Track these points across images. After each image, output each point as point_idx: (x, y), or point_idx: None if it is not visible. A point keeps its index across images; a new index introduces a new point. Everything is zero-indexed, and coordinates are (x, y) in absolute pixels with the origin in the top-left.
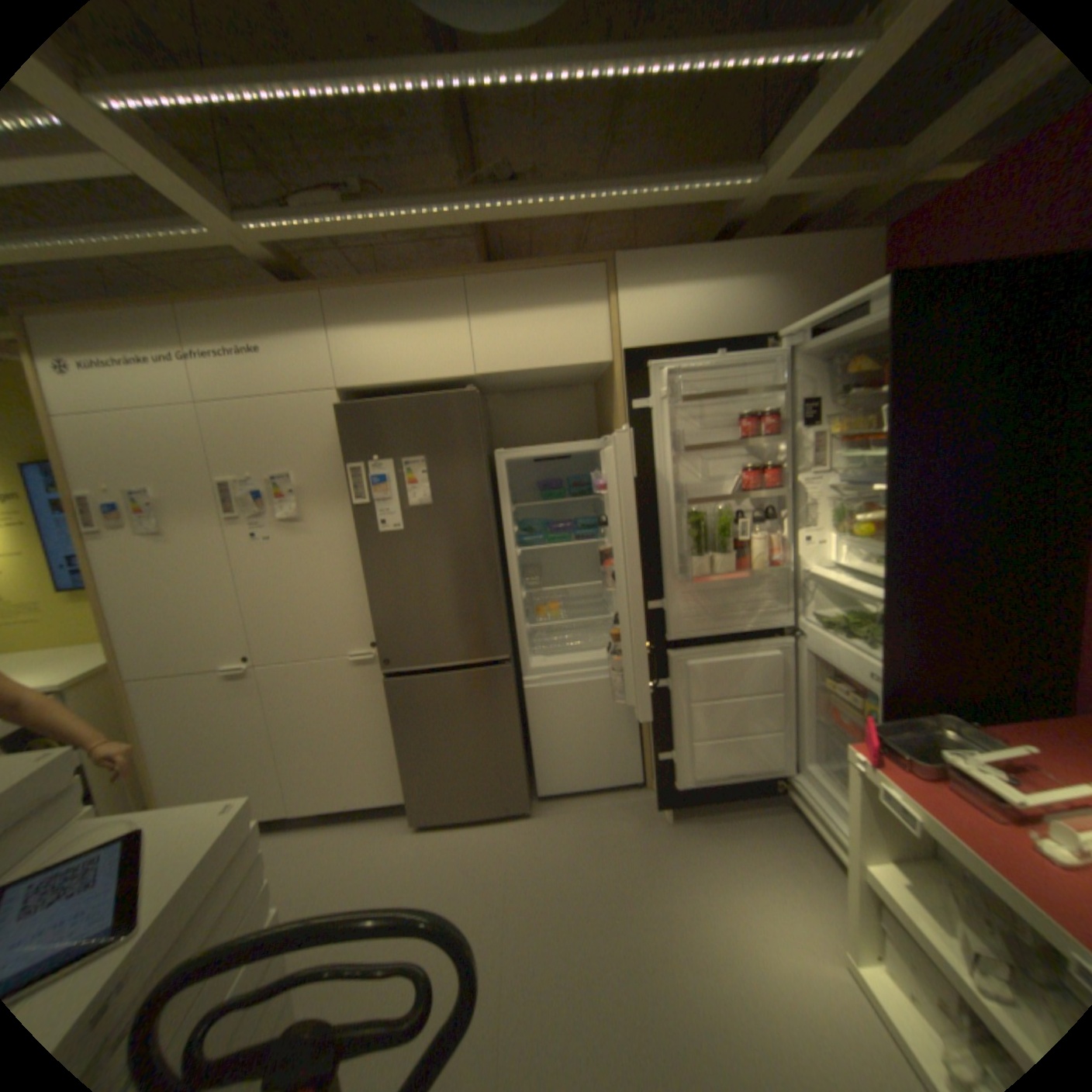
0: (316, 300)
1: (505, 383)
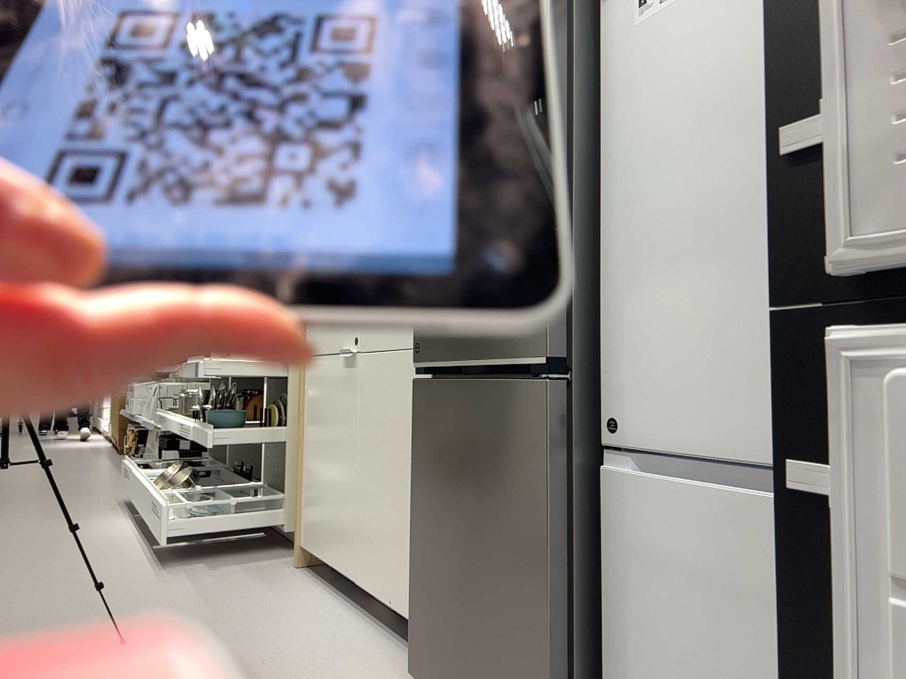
0: None
1: None
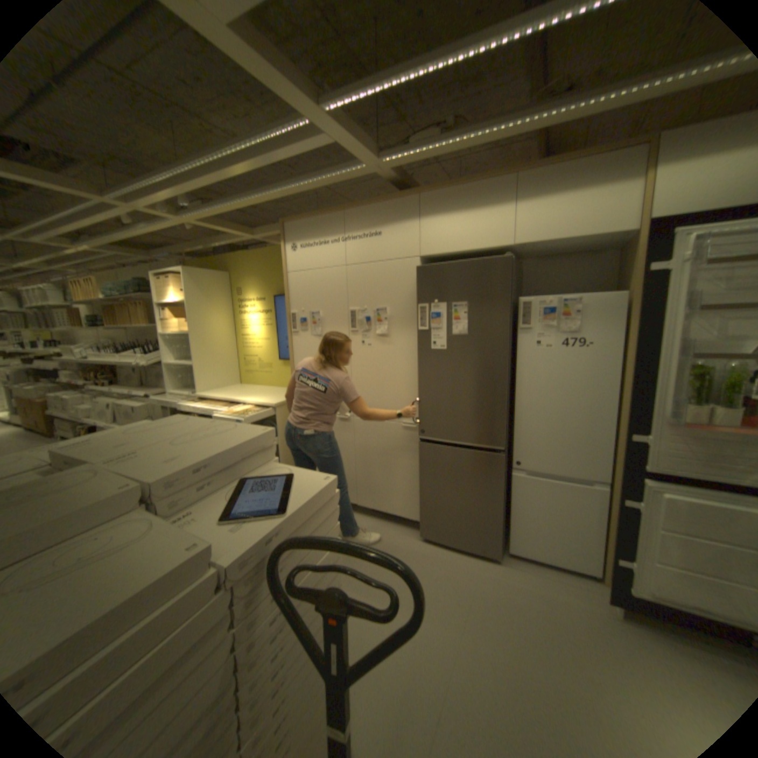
0: (416, 200)
1: (537, 249)
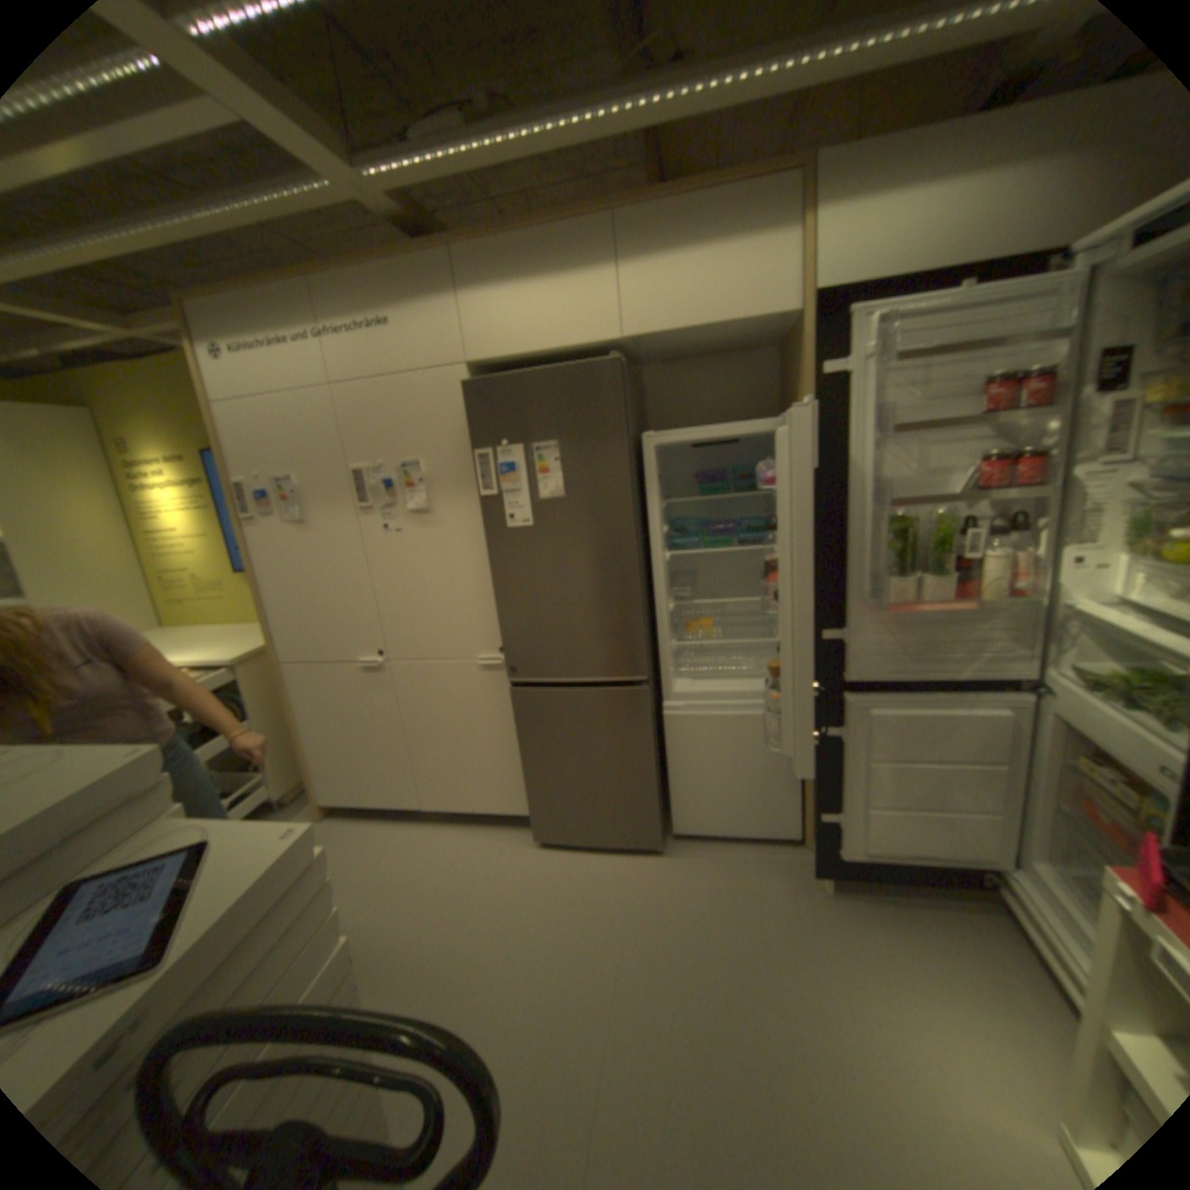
0: (445, 256)
1: (661, 347)
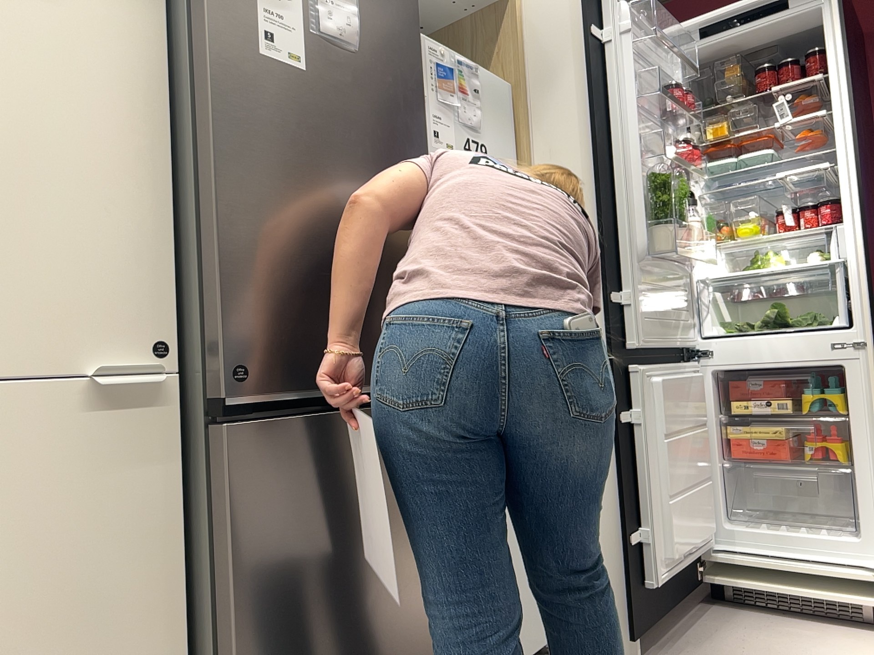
0: None
1: None
